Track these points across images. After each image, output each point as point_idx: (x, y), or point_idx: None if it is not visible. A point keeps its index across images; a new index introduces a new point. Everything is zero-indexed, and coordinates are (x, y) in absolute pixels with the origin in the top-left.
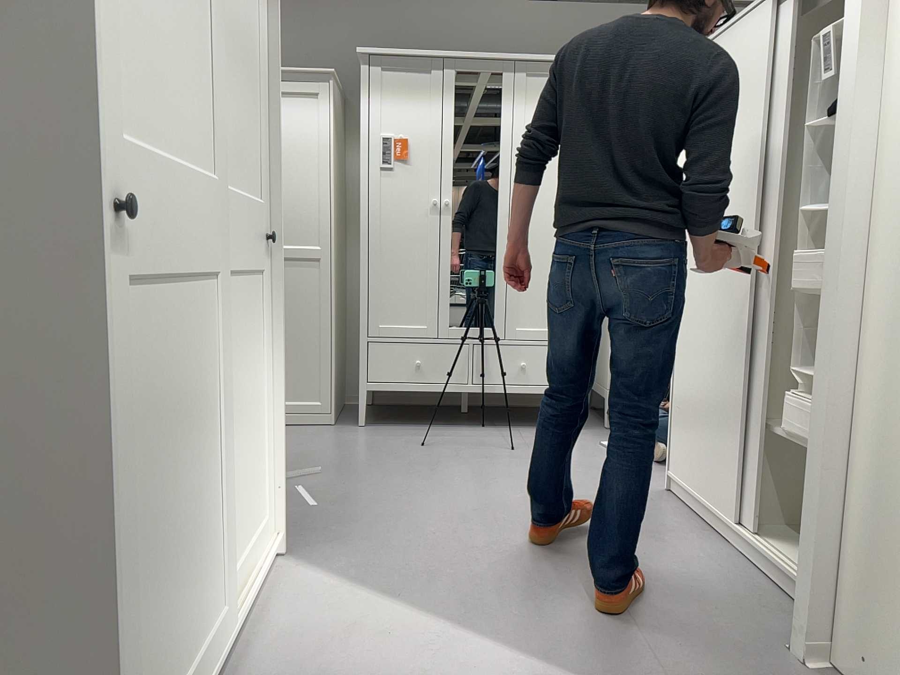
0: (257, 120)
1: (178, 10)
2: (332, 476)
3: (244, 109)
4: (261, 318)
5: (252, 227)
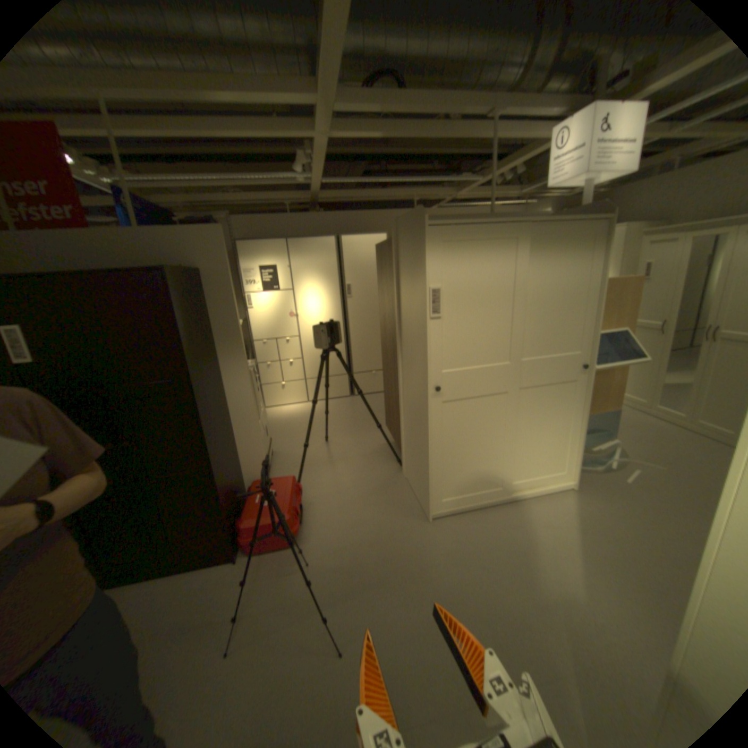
0: (584, 318)
1: (490, 321)
2: (671, 476)
3: (567, 320)
4: (575, 398)
5: (567, 365)
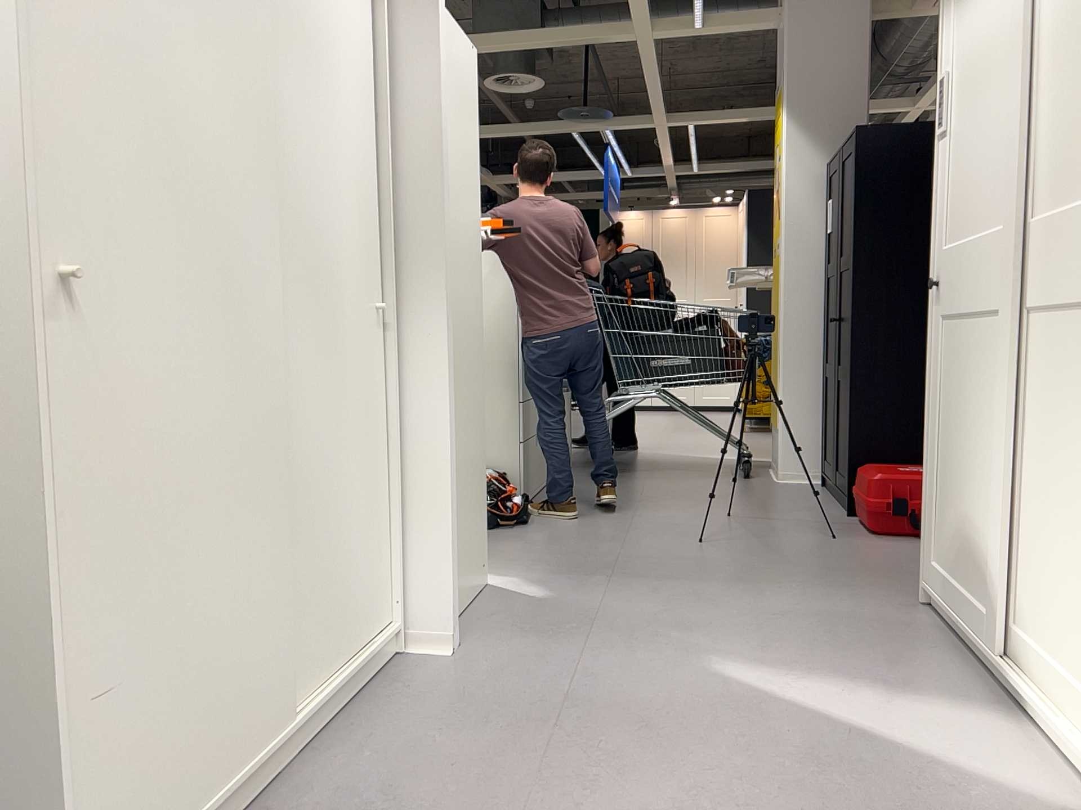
0: None
1: (981, 126)
2: None
3: None
4: None
5: None
